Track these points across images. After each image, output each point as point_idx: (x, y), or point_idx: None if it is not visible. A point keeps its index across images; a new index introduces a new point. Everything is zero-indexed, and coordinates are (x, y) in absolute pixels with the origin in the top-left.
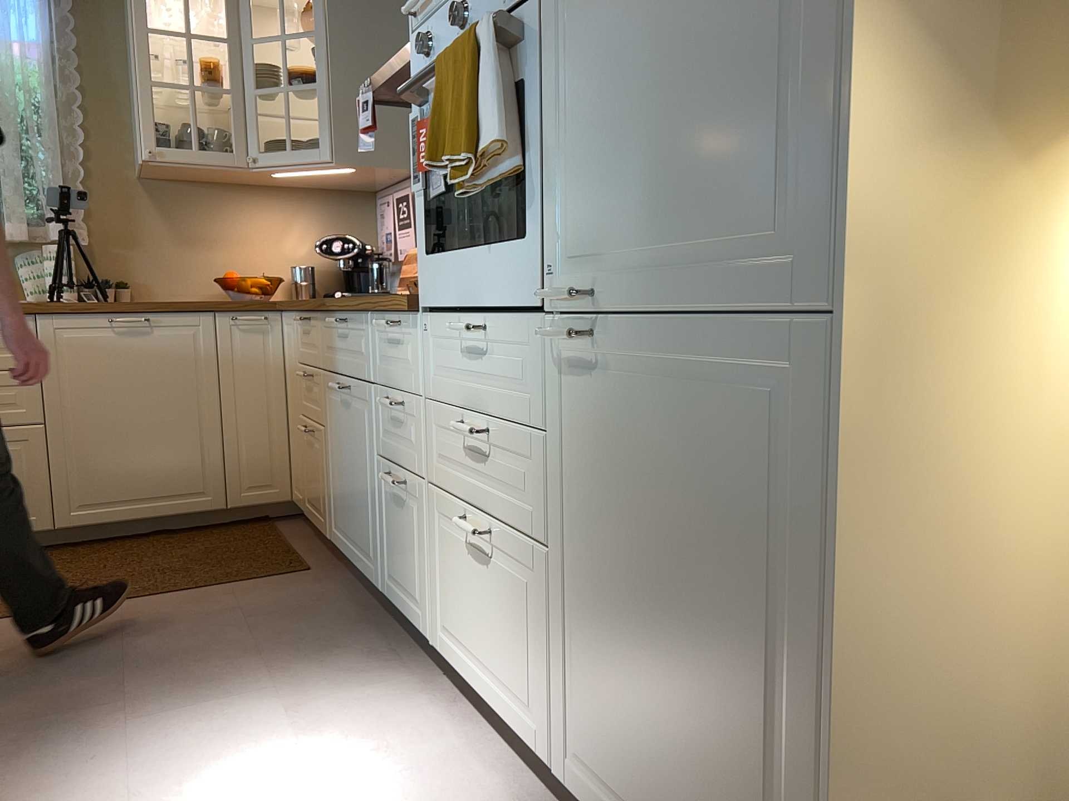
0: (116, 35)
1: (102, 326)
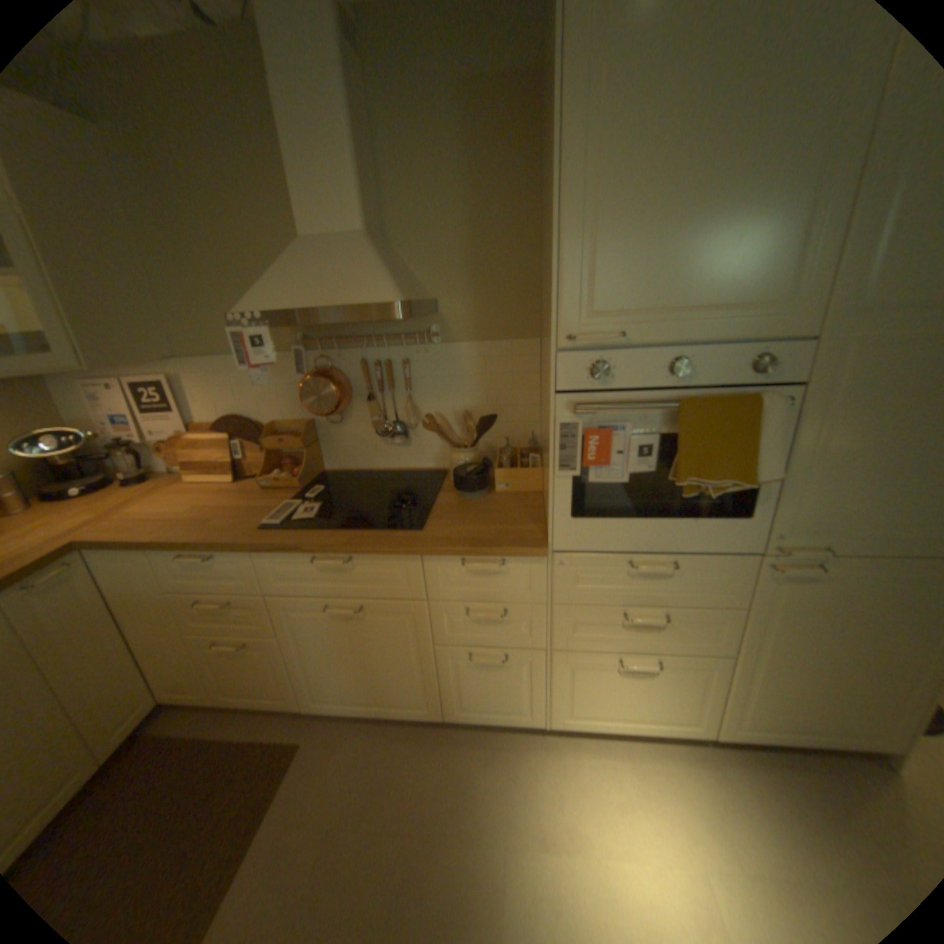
0: None
1: None
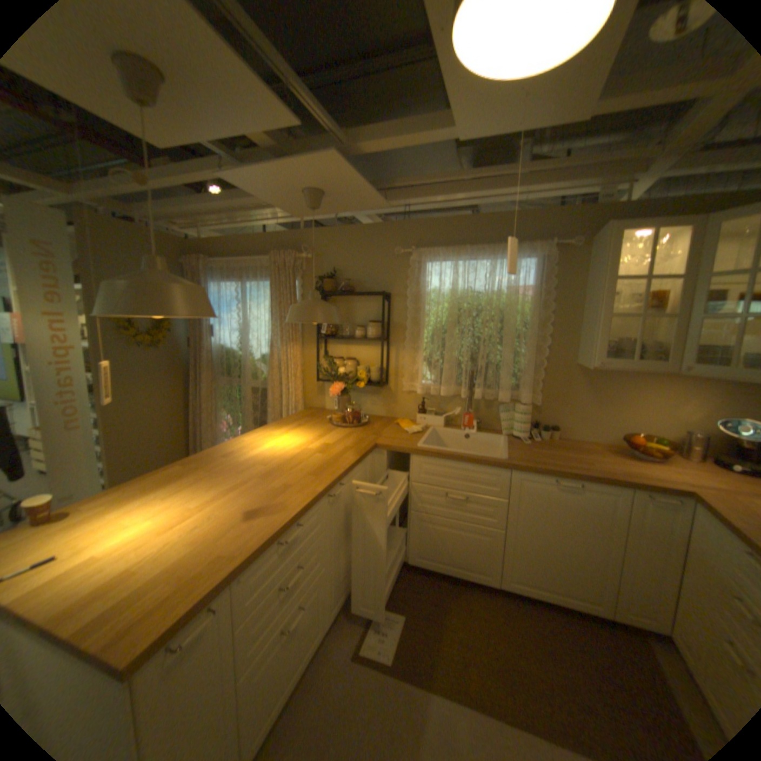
0: (581, 274)
1: (551, 484)
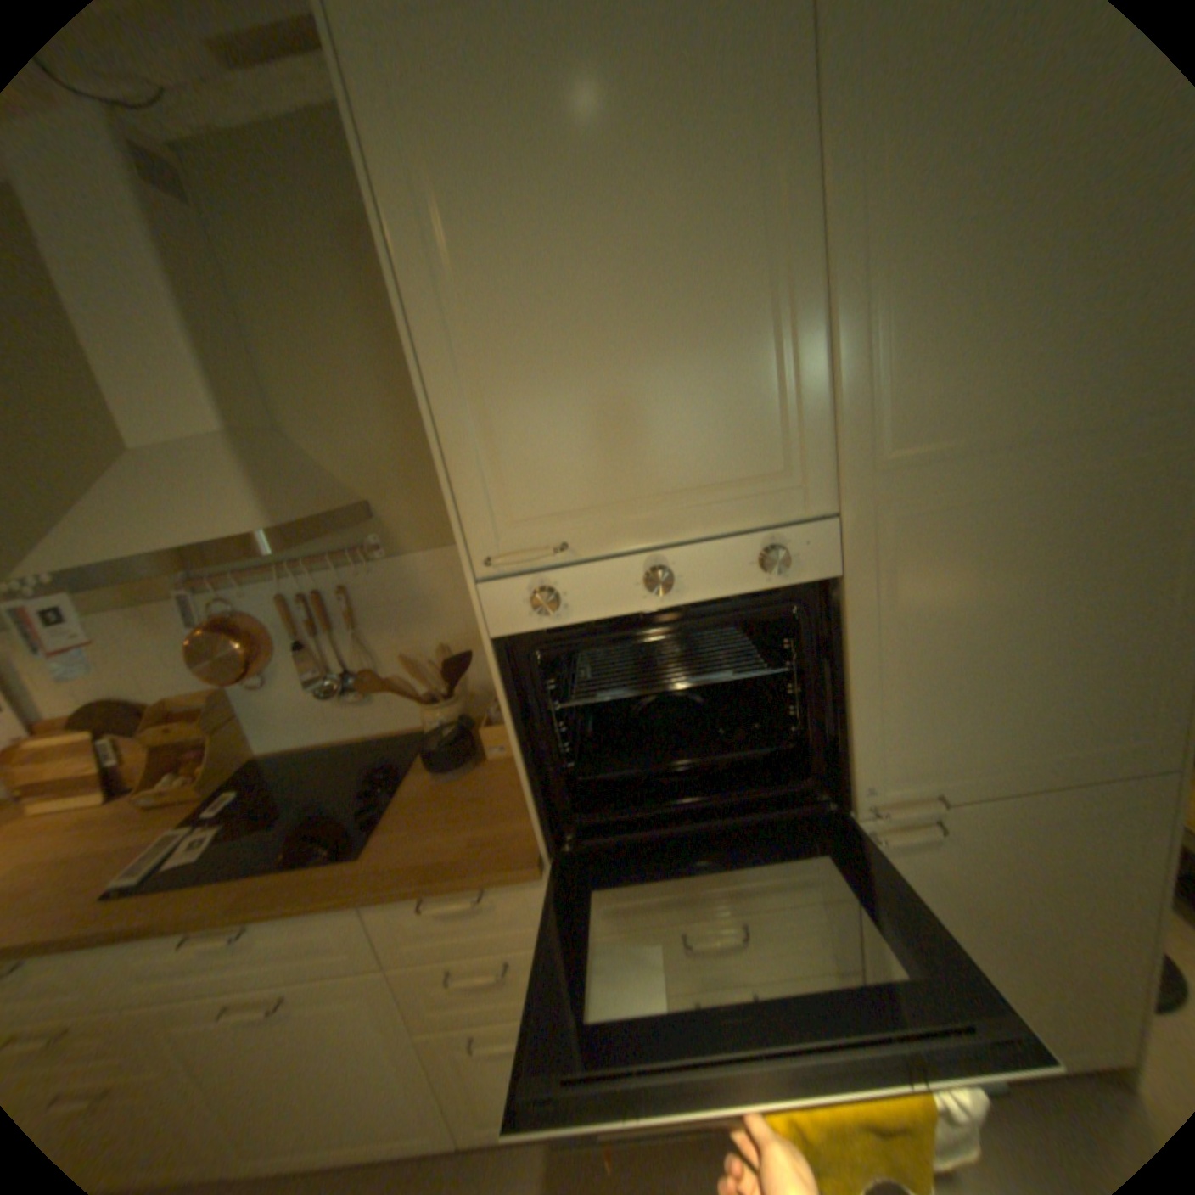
0: None
1: None
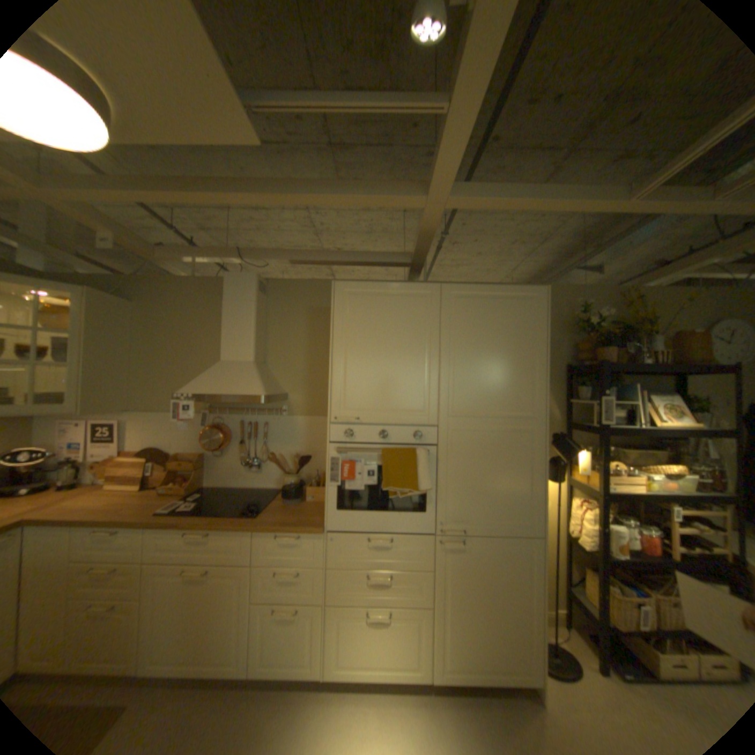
0: None
1: None
